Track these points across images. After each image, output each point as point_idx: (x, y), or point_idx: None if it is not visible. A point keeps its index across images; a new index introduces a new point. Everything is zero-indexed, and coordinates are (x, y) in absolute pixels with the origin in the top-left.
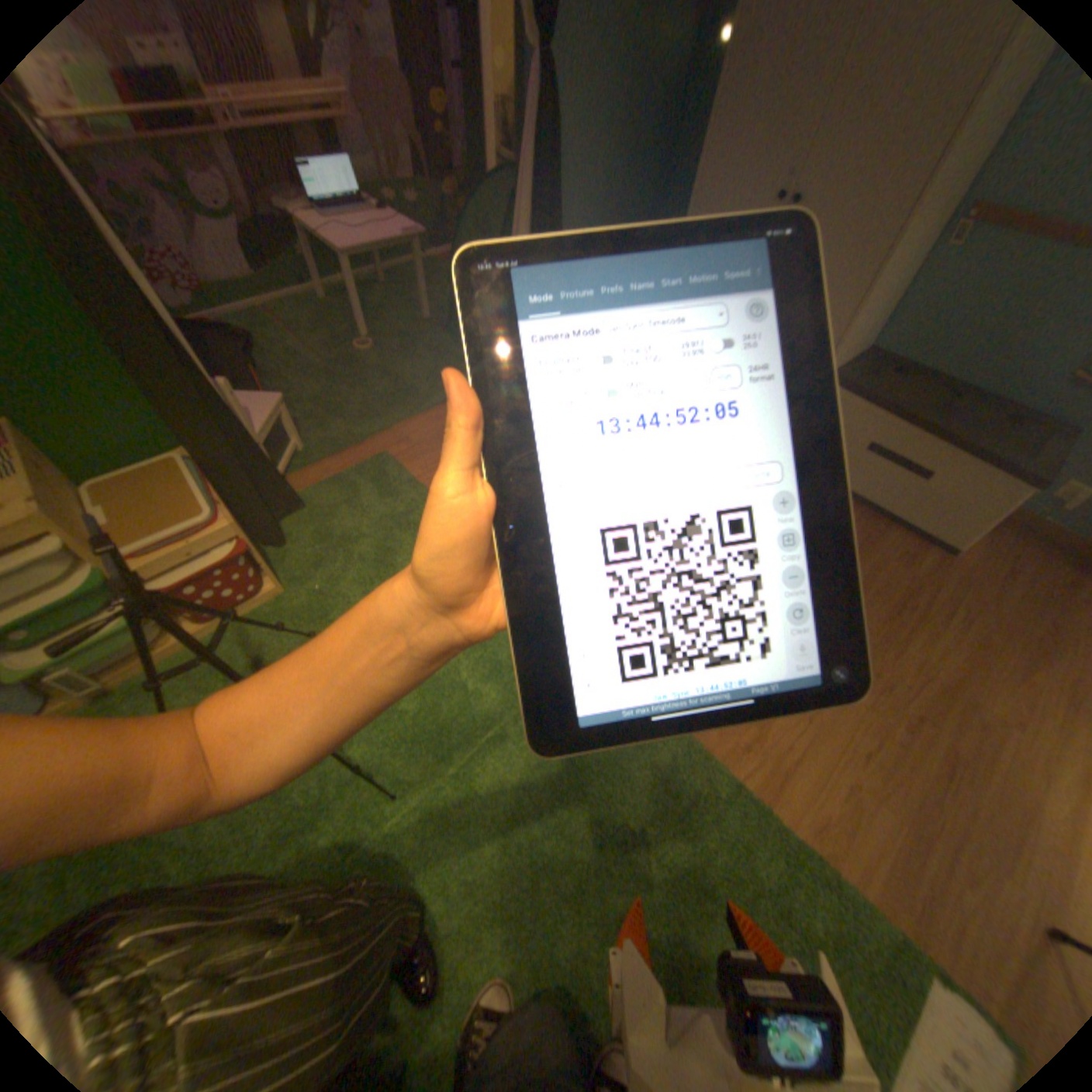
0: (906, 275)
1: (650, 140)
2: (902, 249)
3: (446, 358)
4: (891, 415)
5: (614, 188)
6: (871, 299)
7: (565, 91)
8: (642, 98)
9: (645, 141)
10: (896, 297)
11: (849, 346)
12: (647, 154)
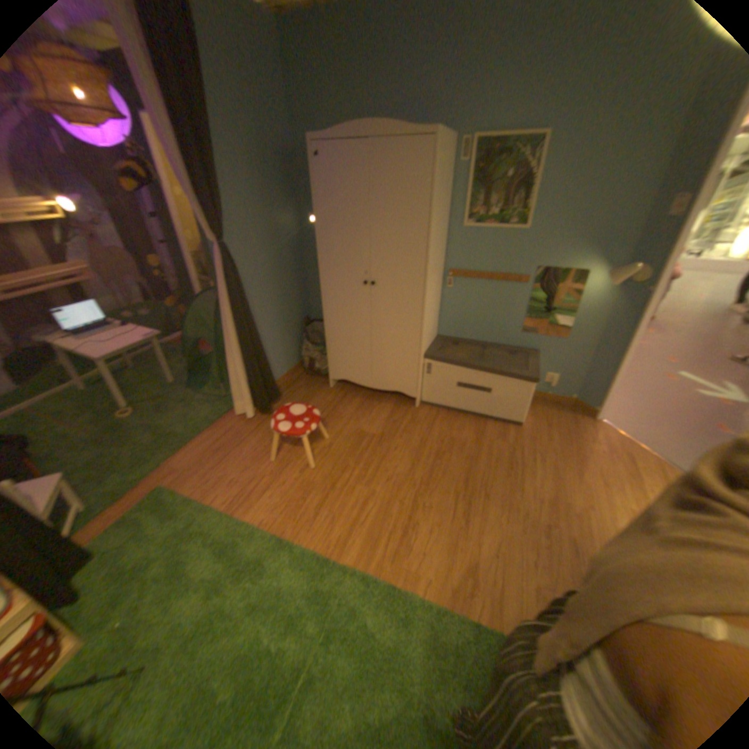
0: (436, 303)
1: (290, 265)
2: (428, 295)
3: (193, 404)
4: (459, 367)
5: (278, 290)
6: (425, 318)
7: (237, 254)
8: (280, 249)
9: (288, 266)
10: (437, 312)
11: (426, 340)
12: (291, 271)
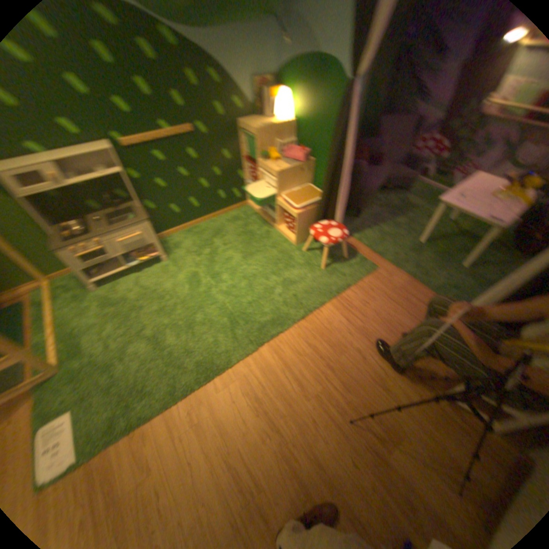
0: None
1: None
2: None
3: (483, 291)
4: None
5: None
6: None
7: None
8: None
9: None
10: None
11: None
12: None
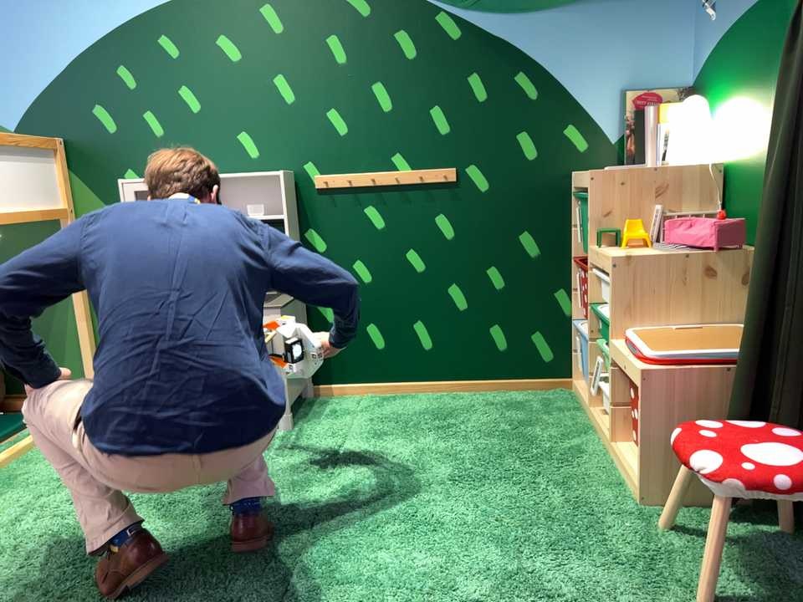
0: None
1: None
2: None
3: None
4: None
5: None
6: None
7: None
8: None
9: None
10: None
11: None
12: None
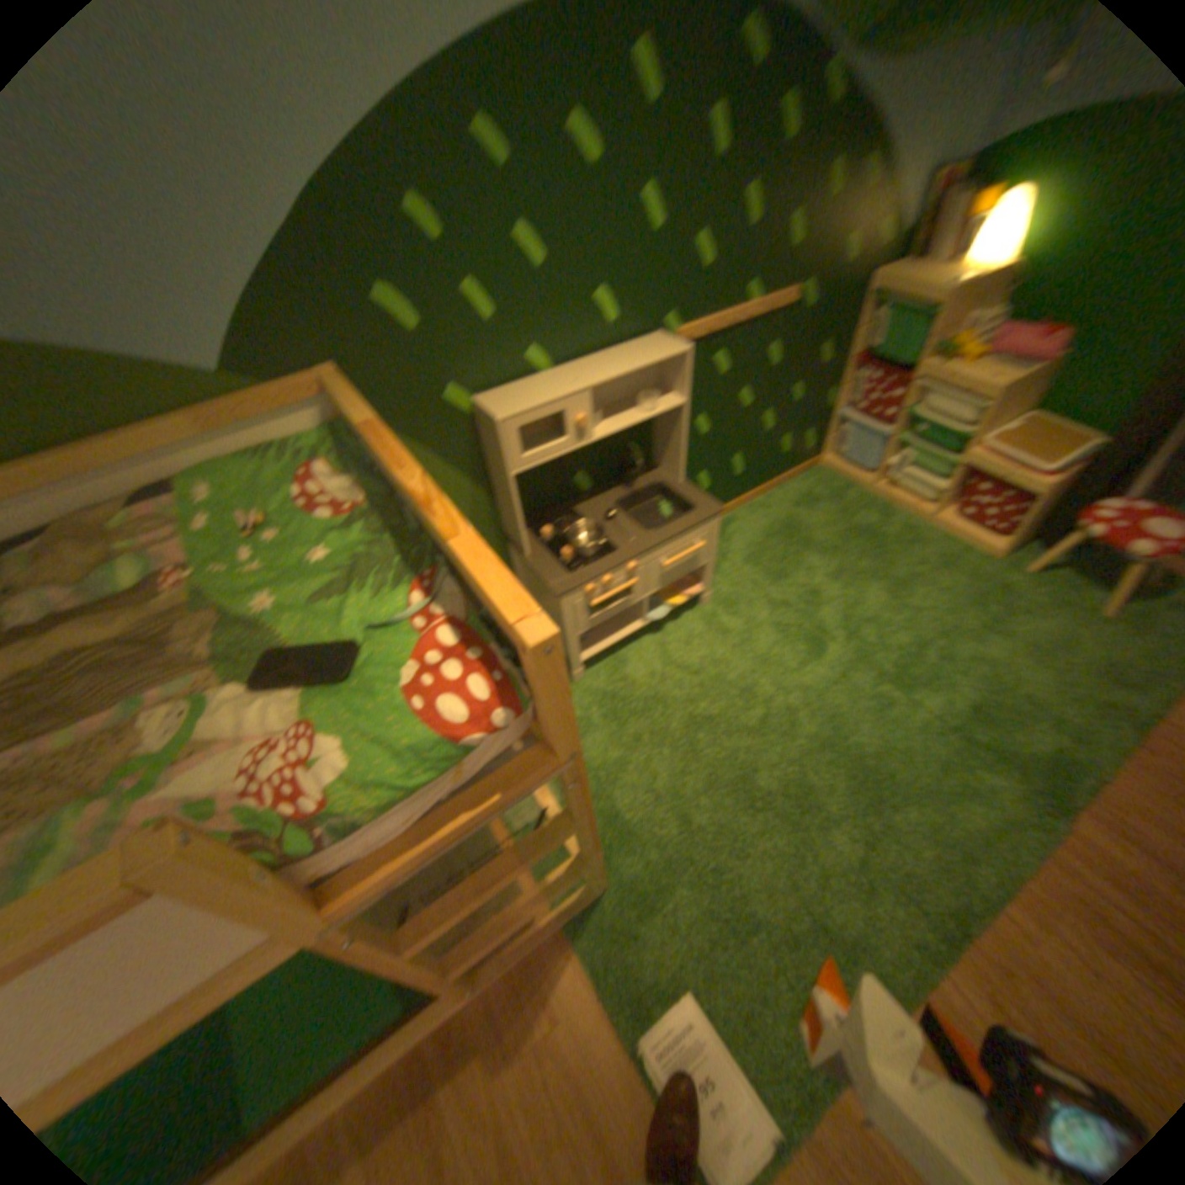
0: None
1: None
2: None
3: None
4: None
5: None
6: None
7: None
8: None
9: None
10: None
11: None
12: None
